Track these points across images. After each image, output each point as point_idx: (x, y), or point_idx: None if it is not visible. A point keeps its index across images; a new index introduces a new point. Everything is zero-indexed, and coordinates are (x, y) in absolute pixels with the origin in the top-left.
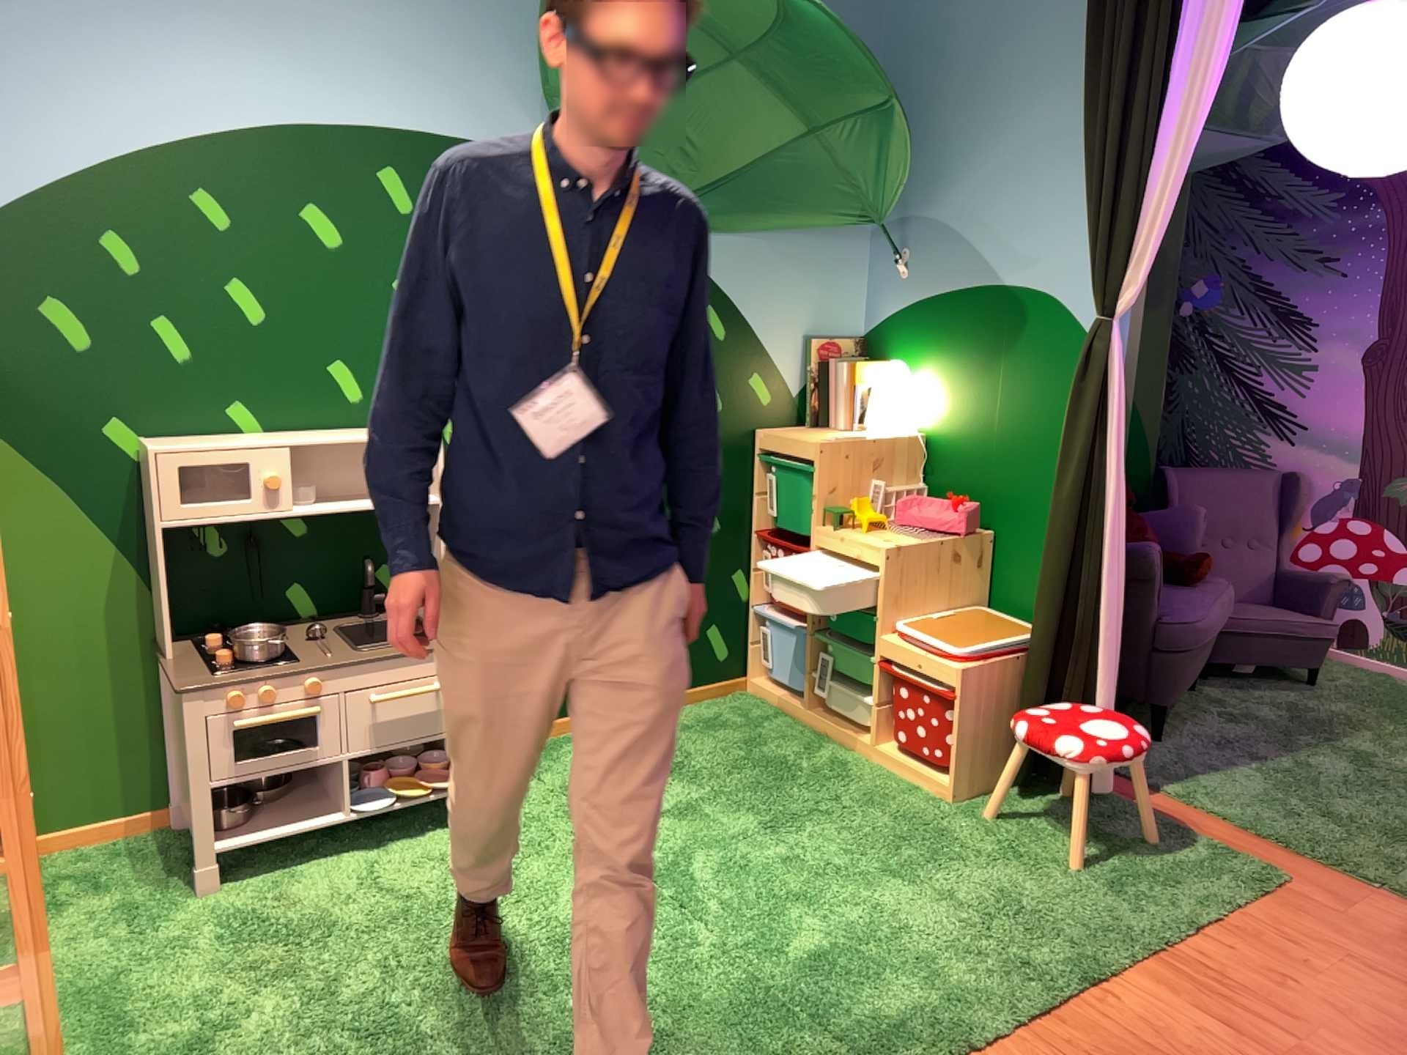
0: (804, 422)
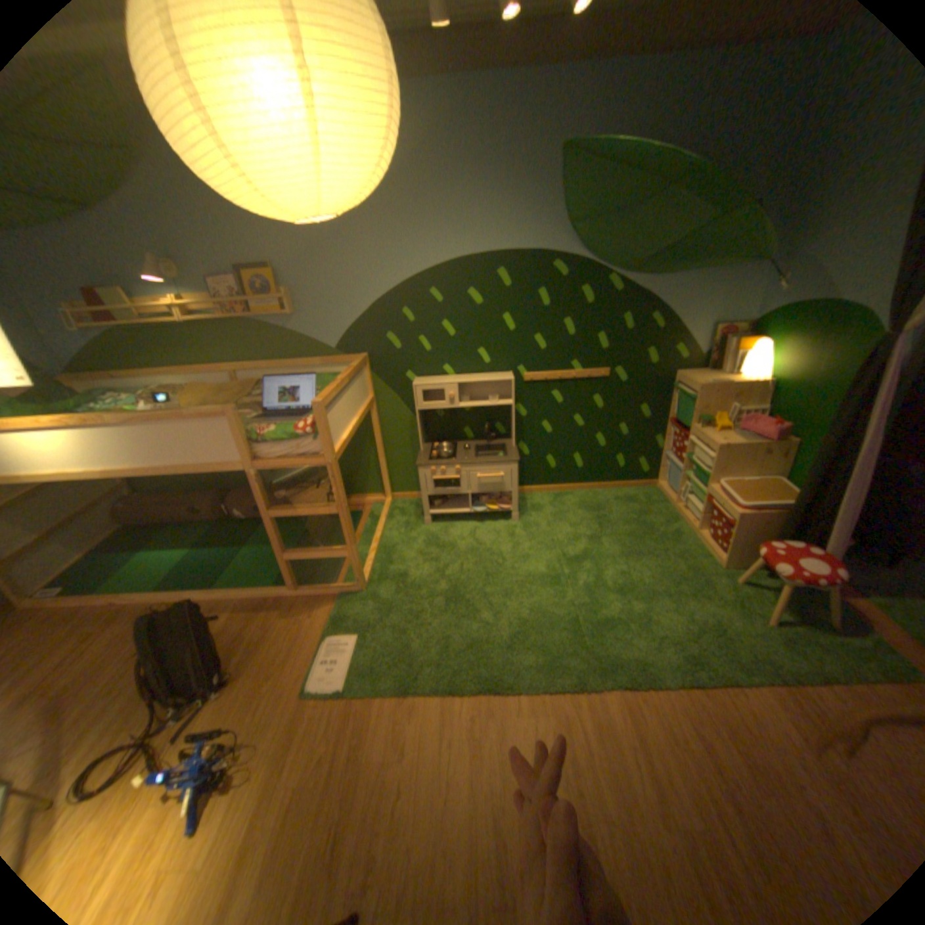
0: (707, 368)
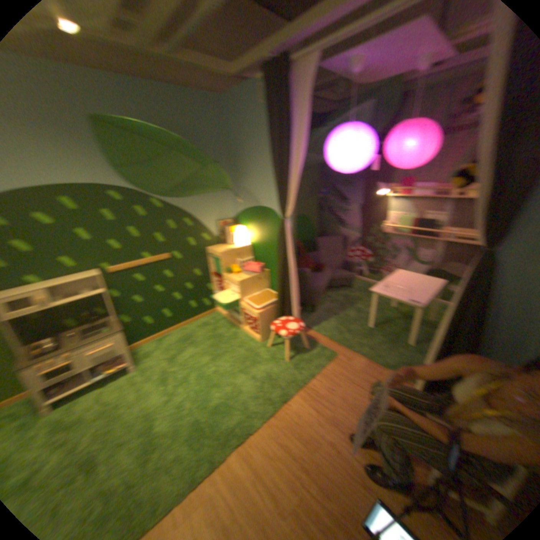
0: (219, 243)
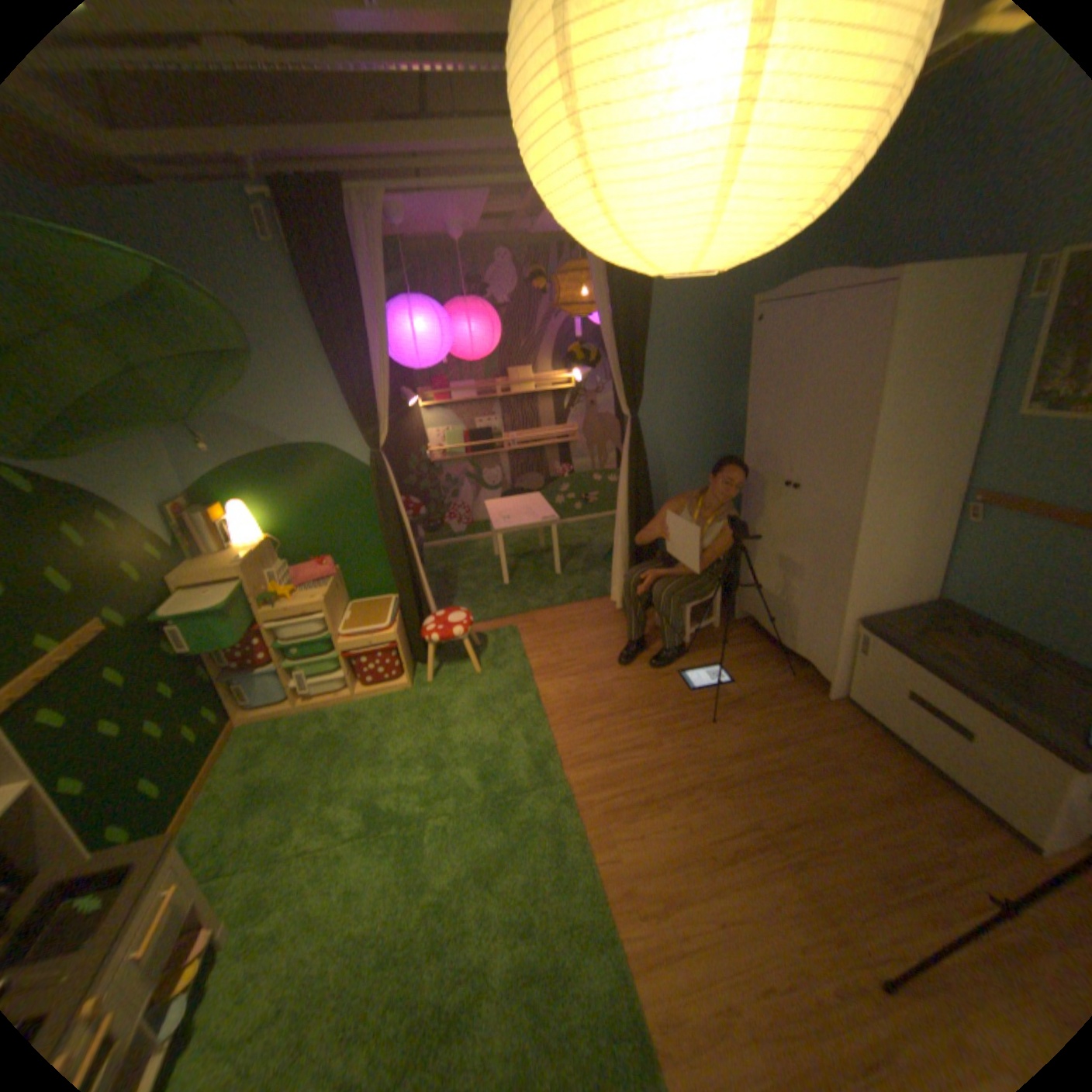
0: (182, 560)
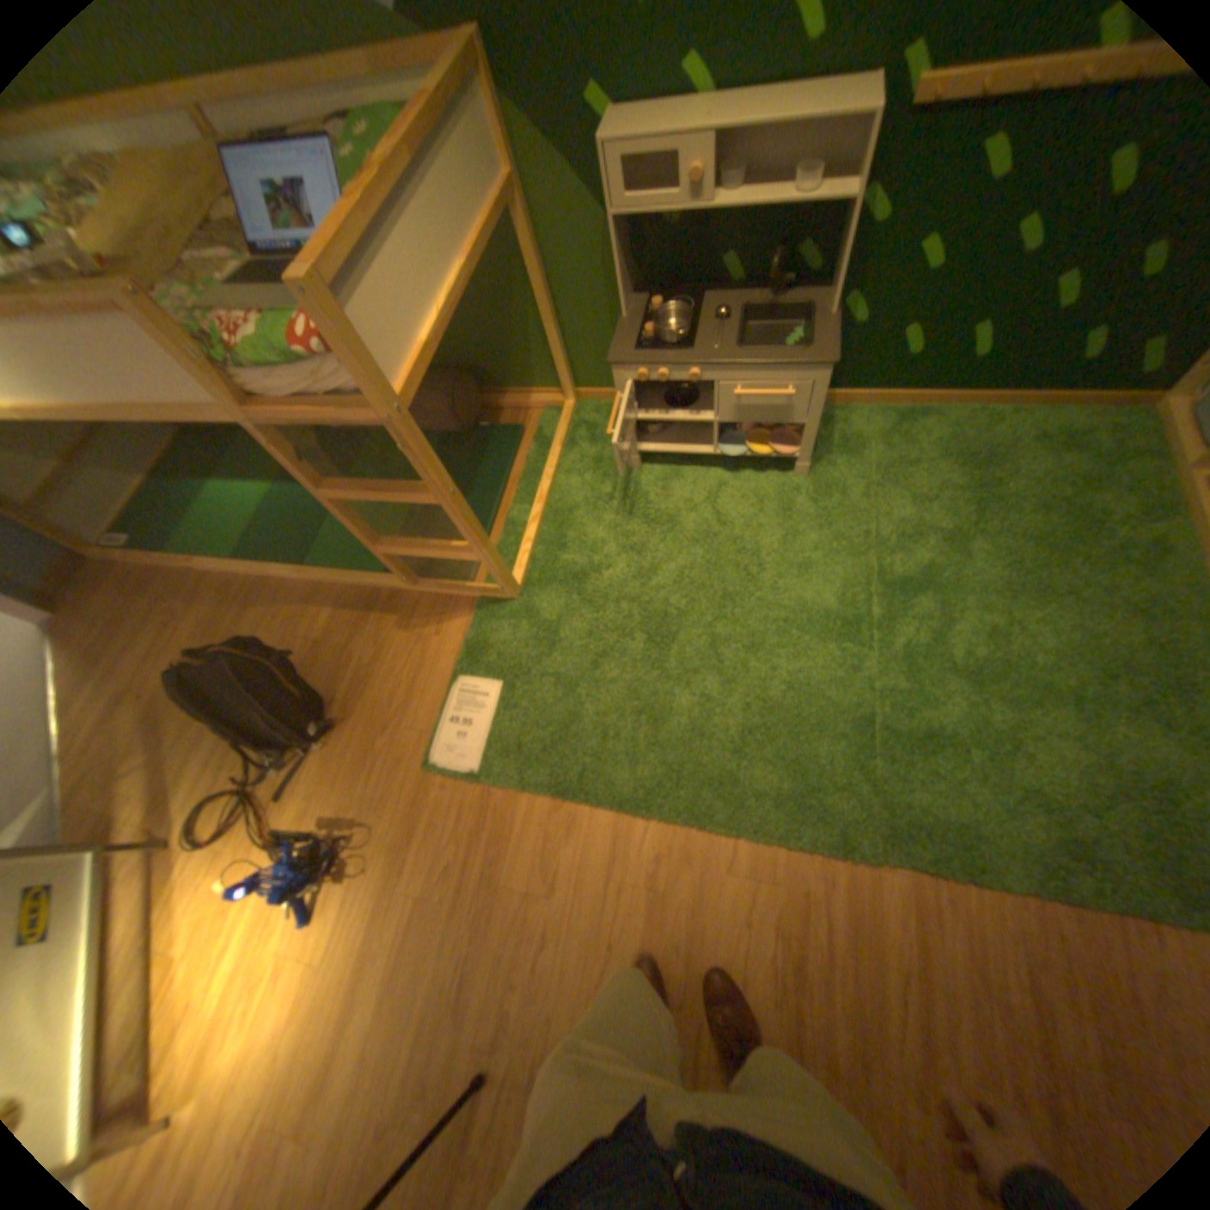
0: None
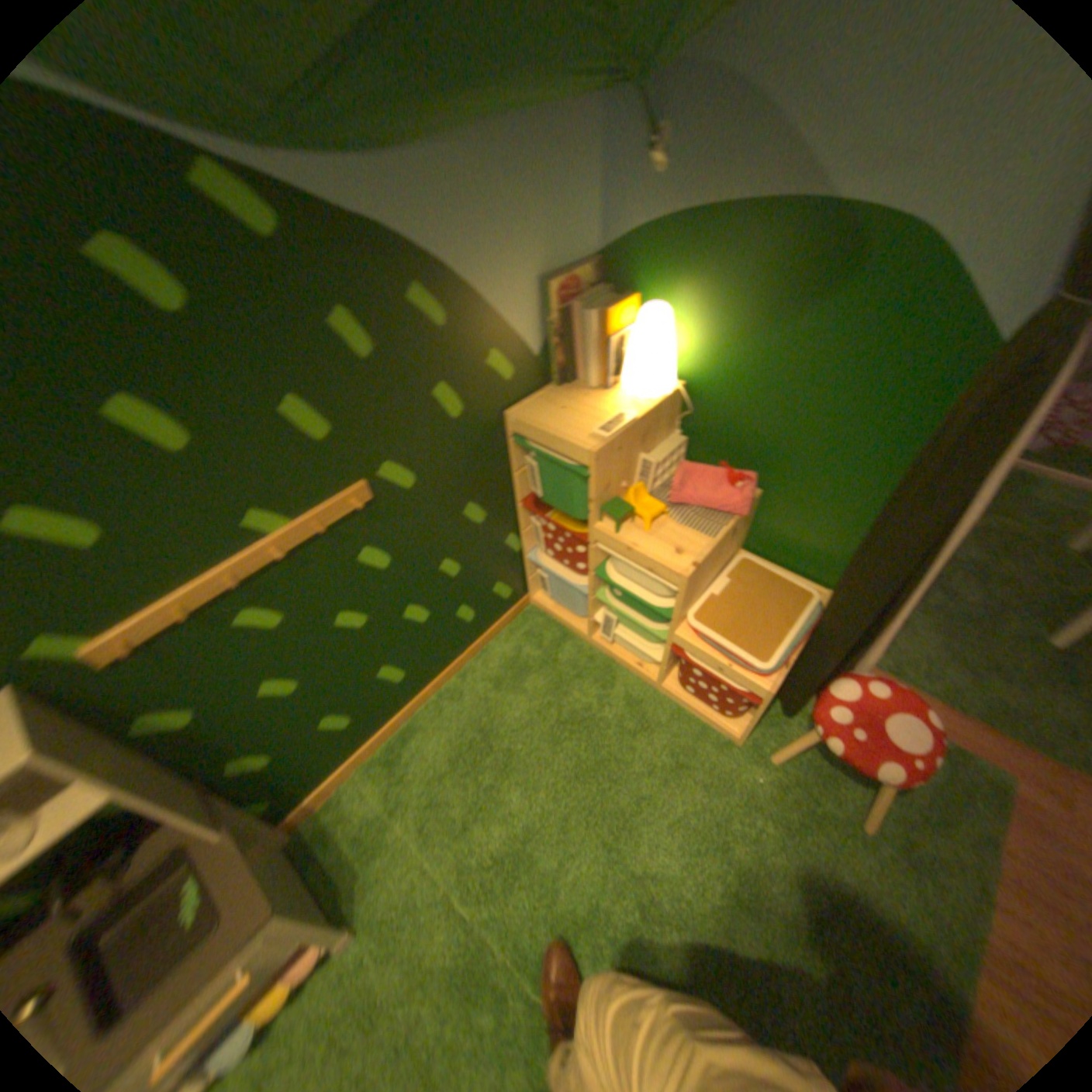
0: (550, 379)
